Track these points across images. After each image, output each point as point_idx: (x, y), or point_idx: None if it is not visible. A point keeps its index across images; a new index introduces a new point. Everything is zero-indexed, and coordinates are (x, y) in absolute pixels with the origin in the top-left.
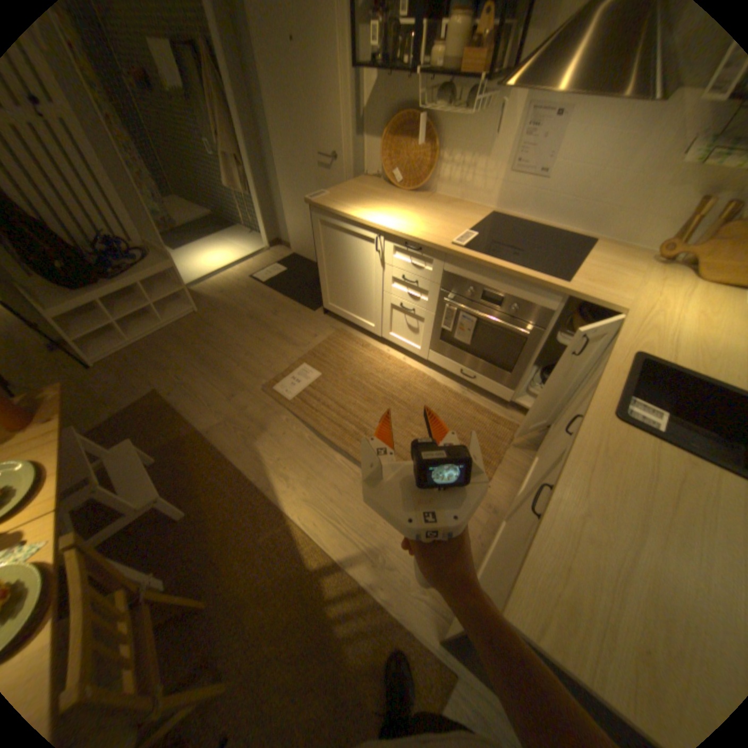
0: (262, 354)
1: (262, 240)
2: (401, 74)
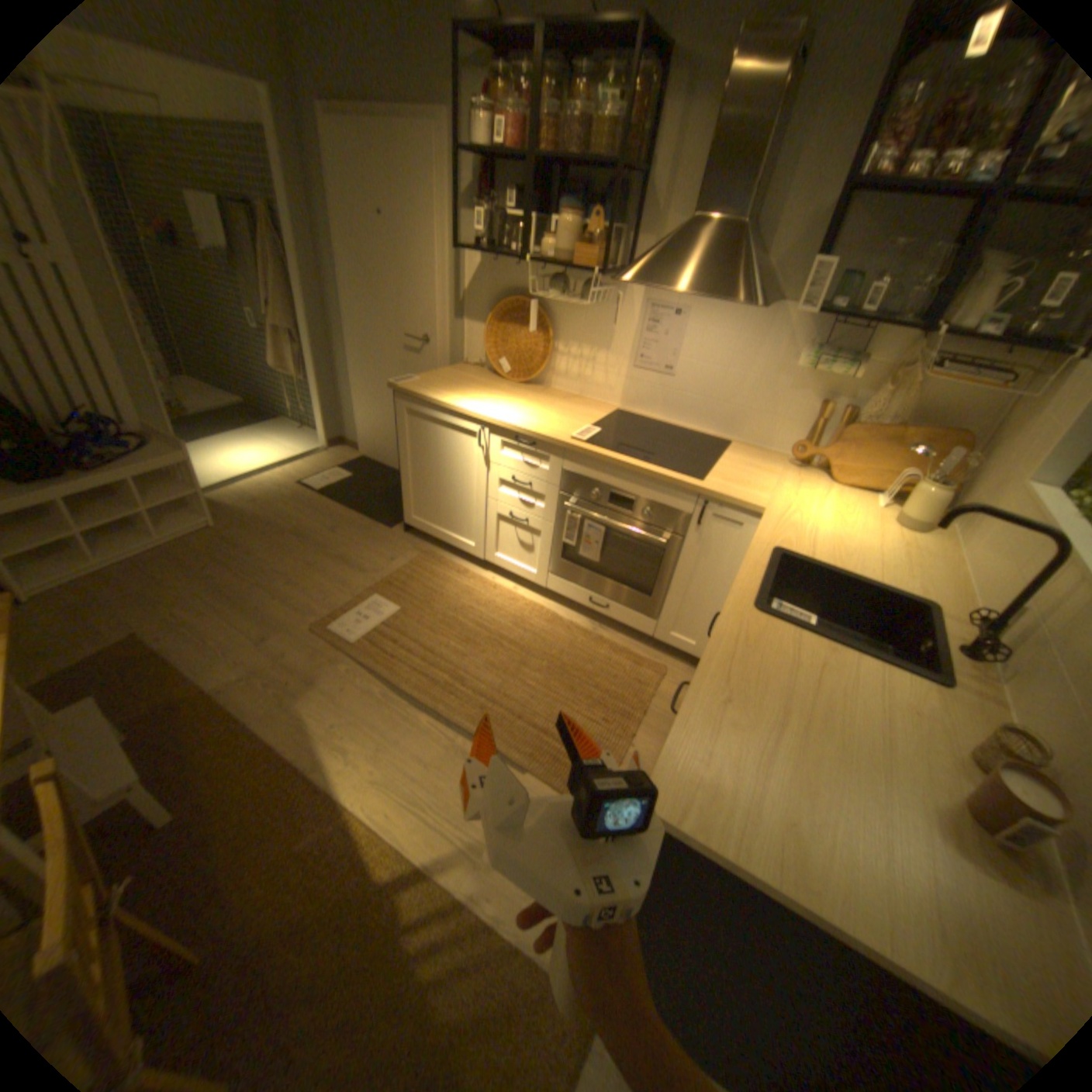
0: (313, 582)
1: (319, 437)
2: (509, 261)
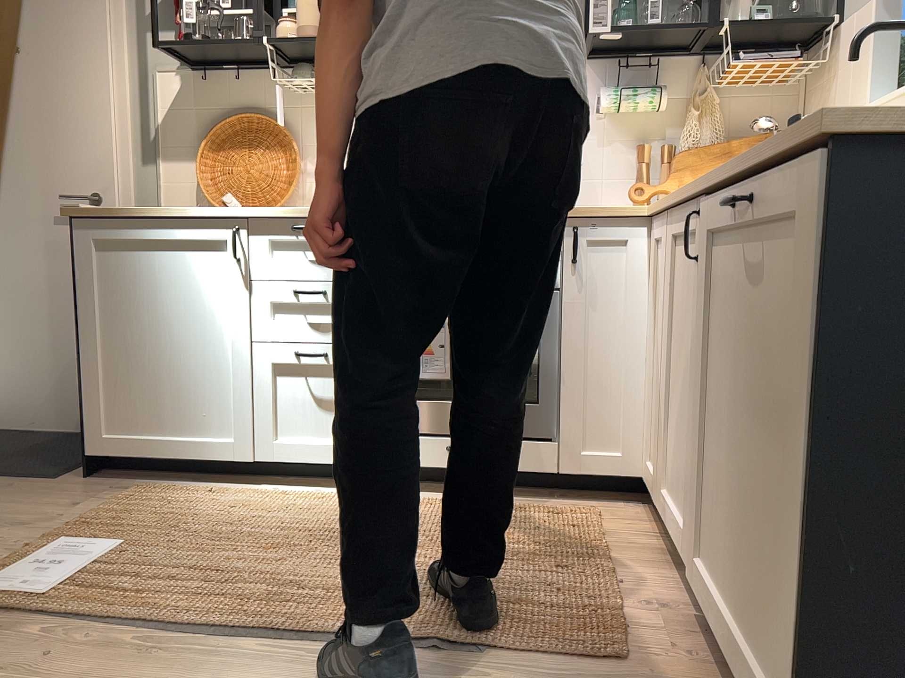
0: None
1: None
2: (221, 78)
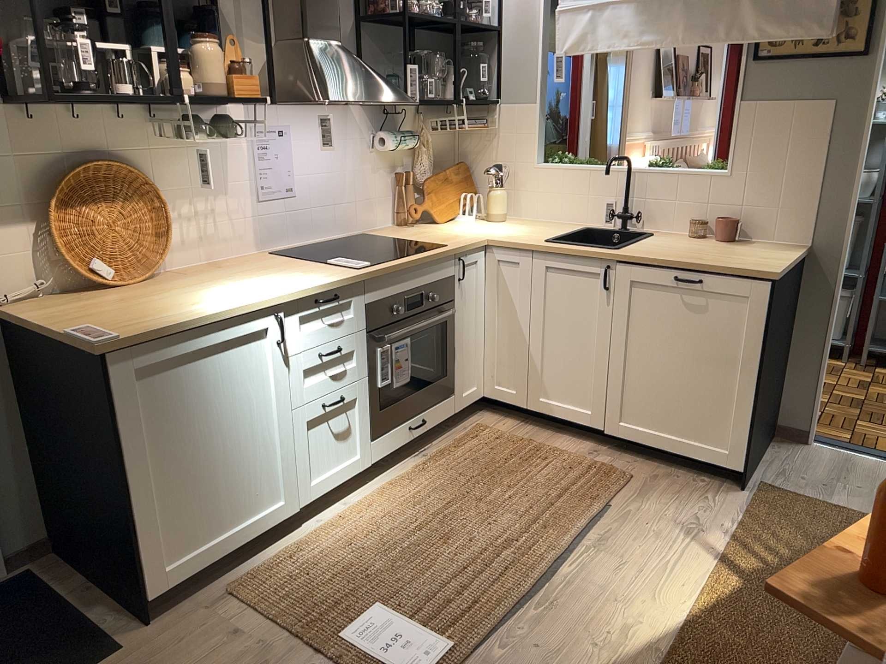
0: None
1: None
2: (49, 116)
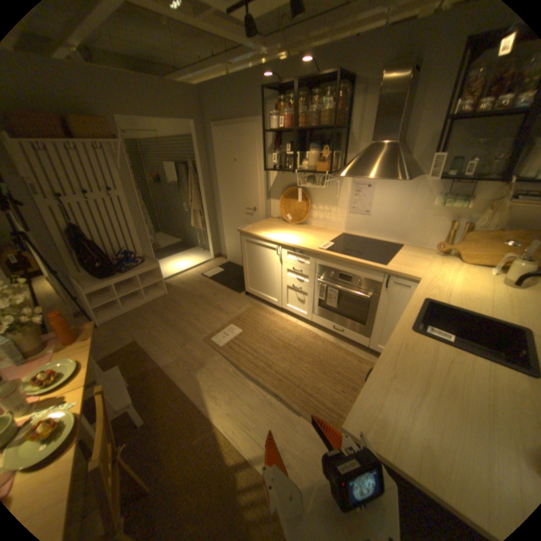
0: (205, 319)
1: (210, 254)
2: (288, 172)
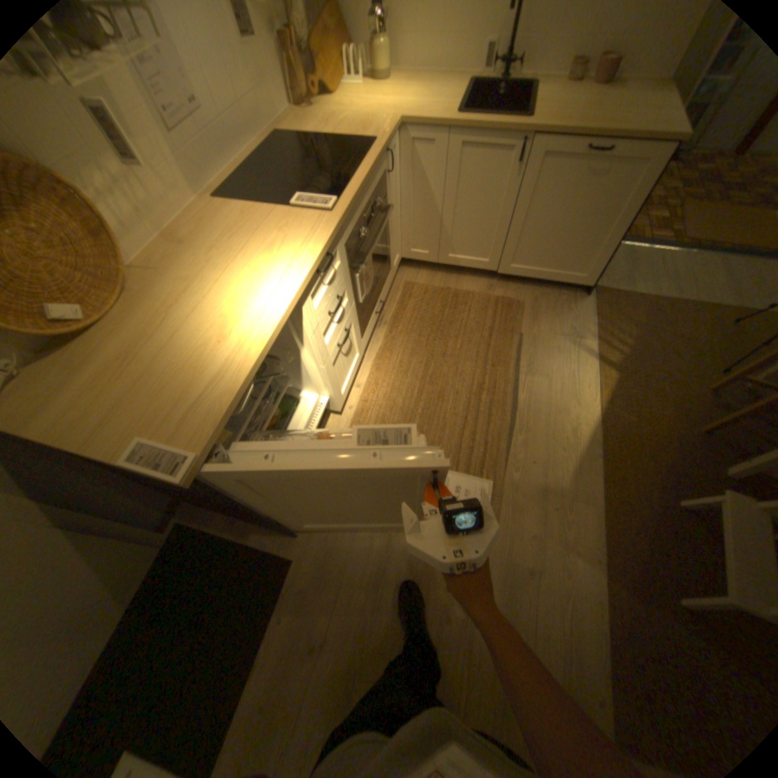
0: (431, 588)
1: None
2: None
